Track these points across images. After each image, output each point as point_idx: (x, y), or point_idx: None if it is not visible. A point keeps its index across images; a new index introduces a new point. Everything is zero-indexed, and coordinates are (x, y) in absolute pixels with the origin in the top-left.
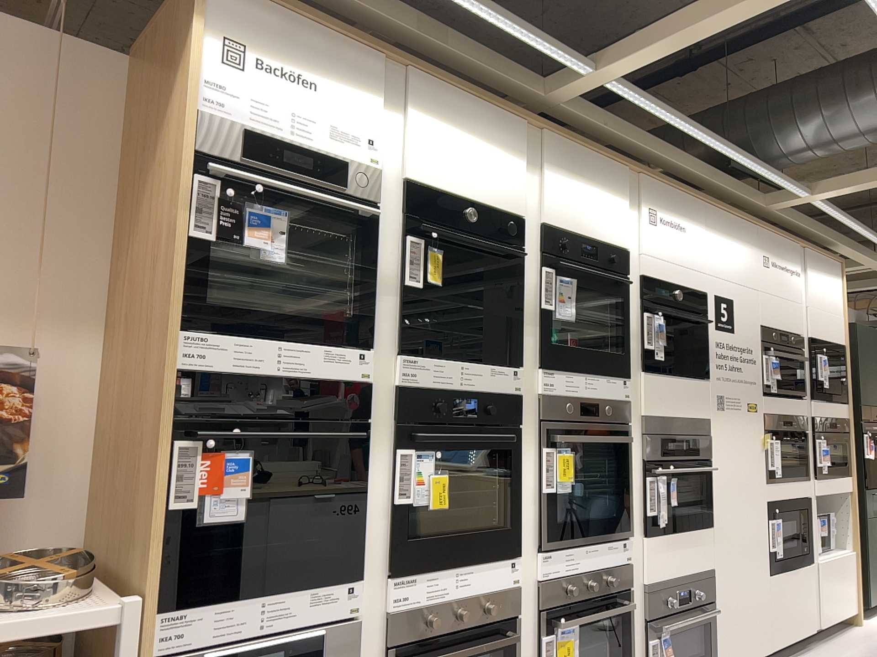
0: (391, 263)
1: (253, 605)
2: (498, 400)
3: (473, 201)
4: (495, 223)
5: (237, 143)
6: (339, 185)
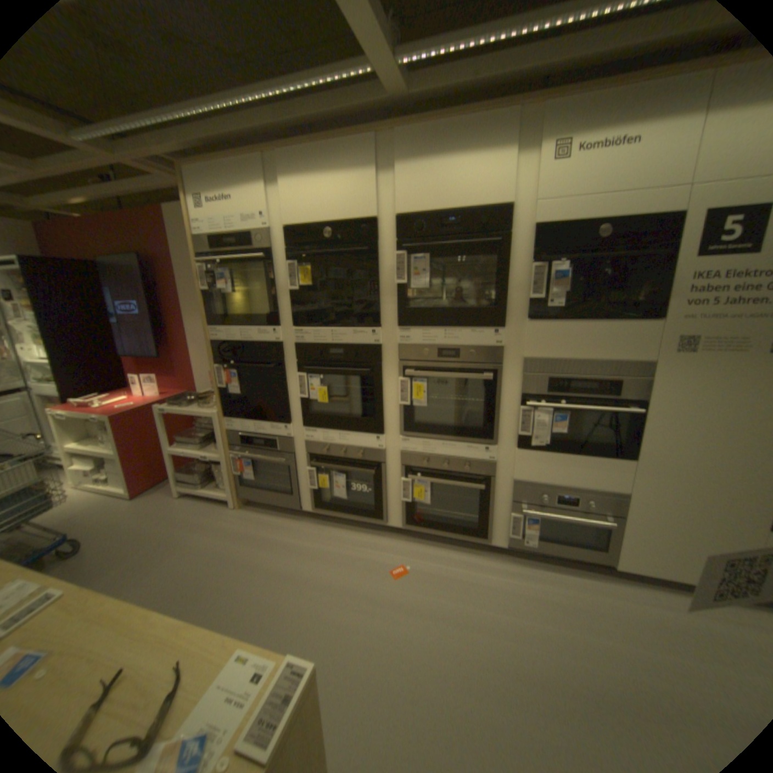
0: (282, 279)
1: (248, 428)
2: (361, 351)
3: (329, 220)
4: (353, 228)
5: (200, 242)
6: (244, 245)
